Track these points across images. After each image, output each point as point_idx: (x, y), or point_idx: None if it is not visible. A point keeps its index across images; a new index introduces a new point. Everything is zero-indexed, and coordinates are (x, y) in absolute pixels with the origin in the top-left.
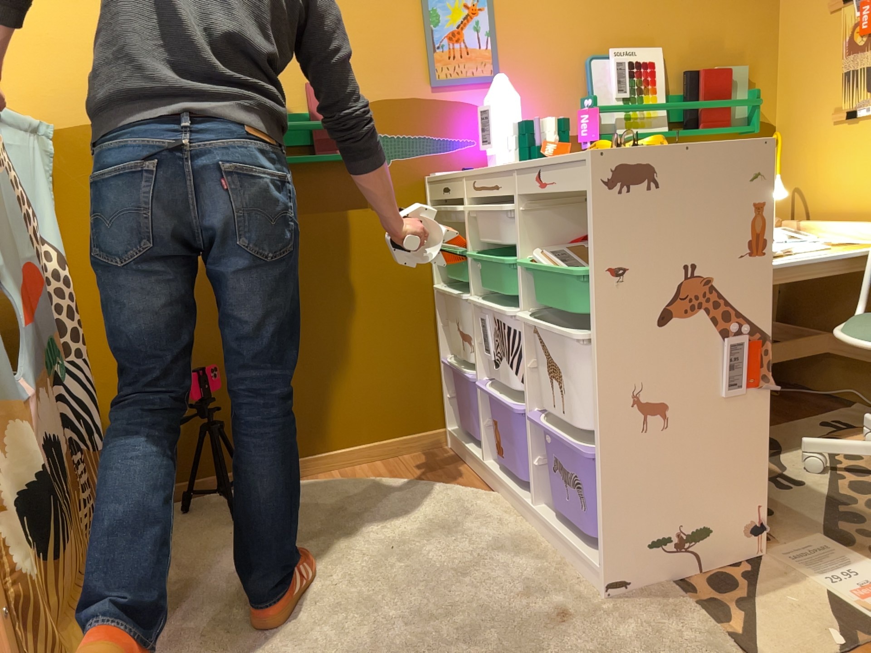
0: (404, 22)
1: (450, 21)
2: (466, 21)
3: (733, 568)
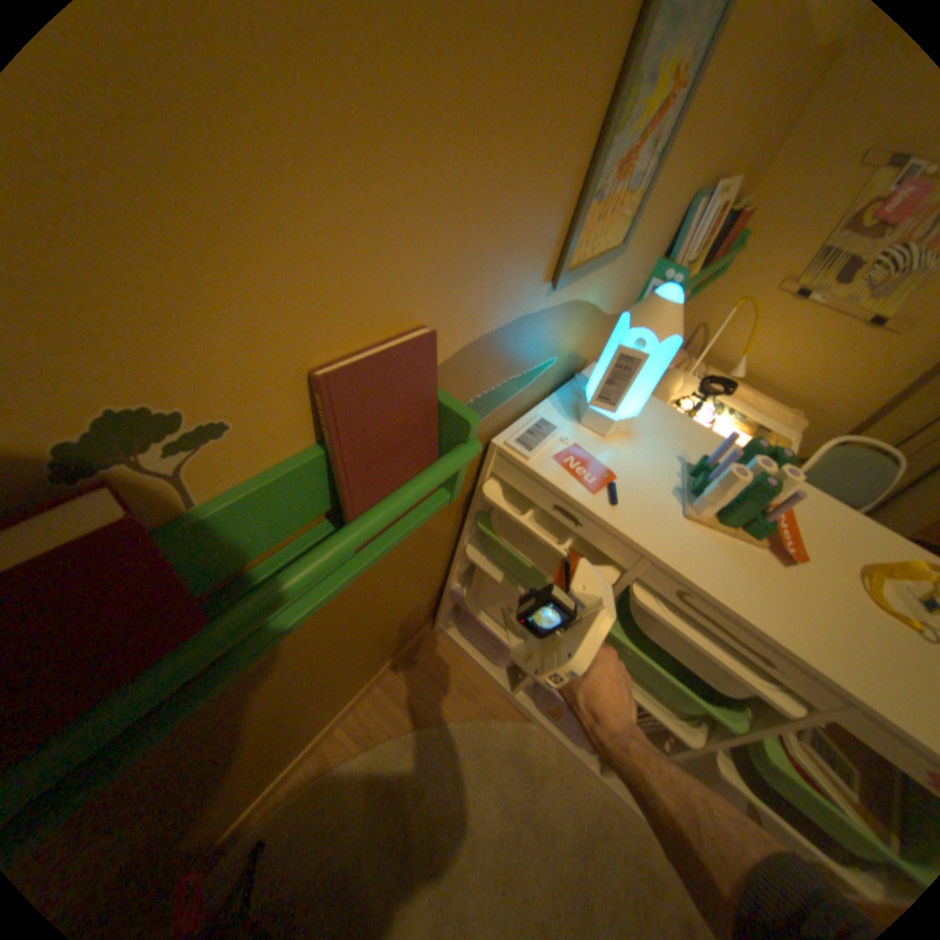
0: (584, 102)
1: (647, 111)
2: (661, 112)
3: None
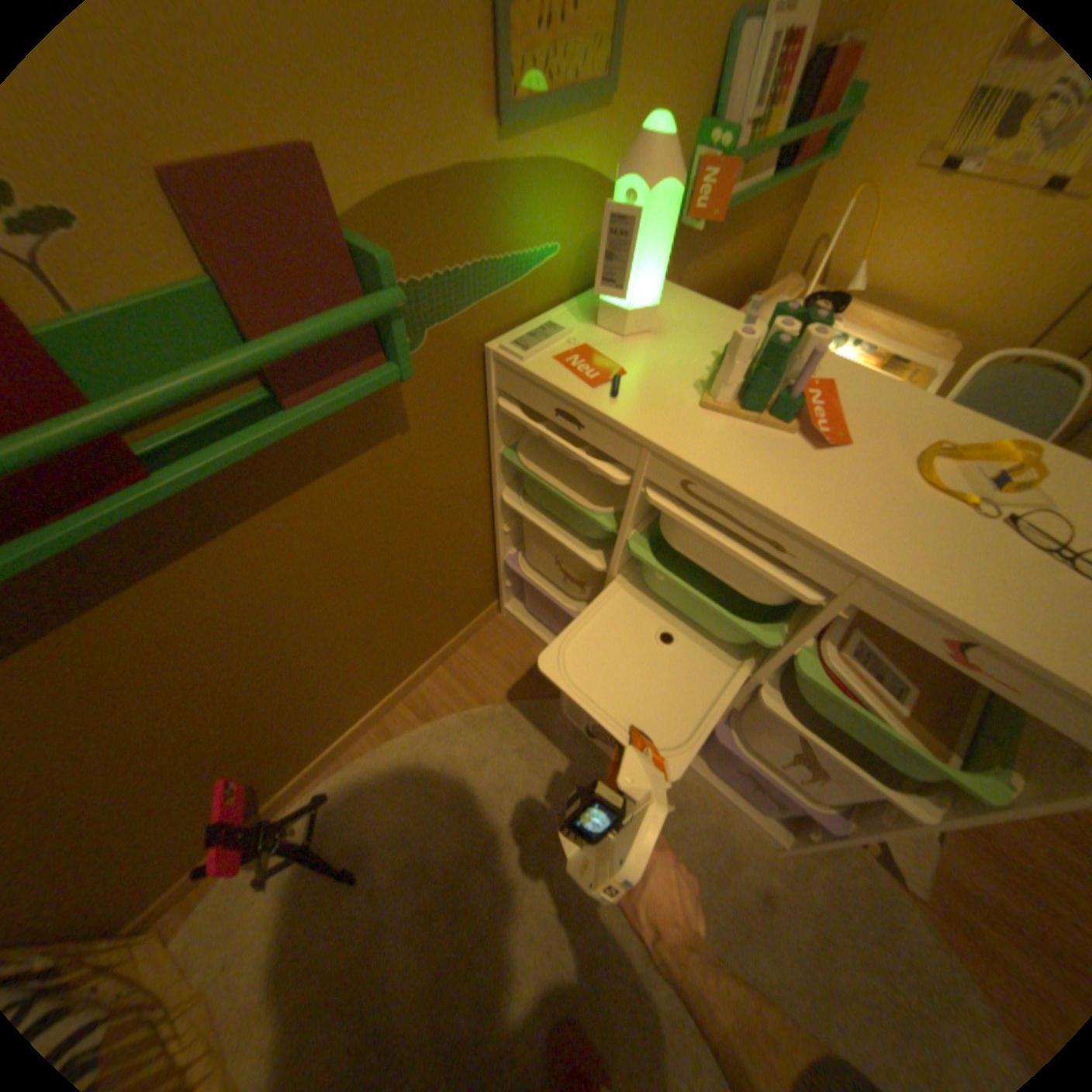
0: None
1: None
2: None
3: None
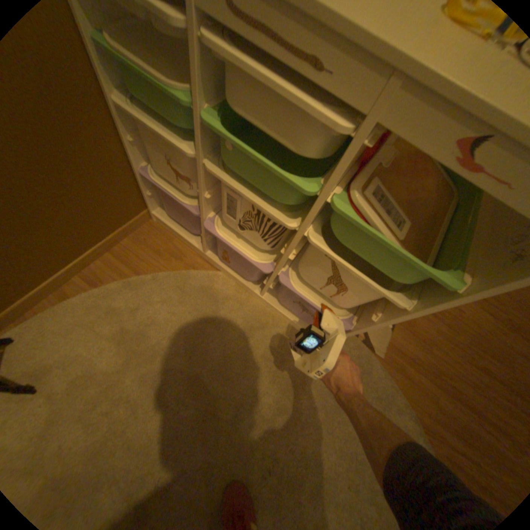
0: None
1: None
2: None
3: None
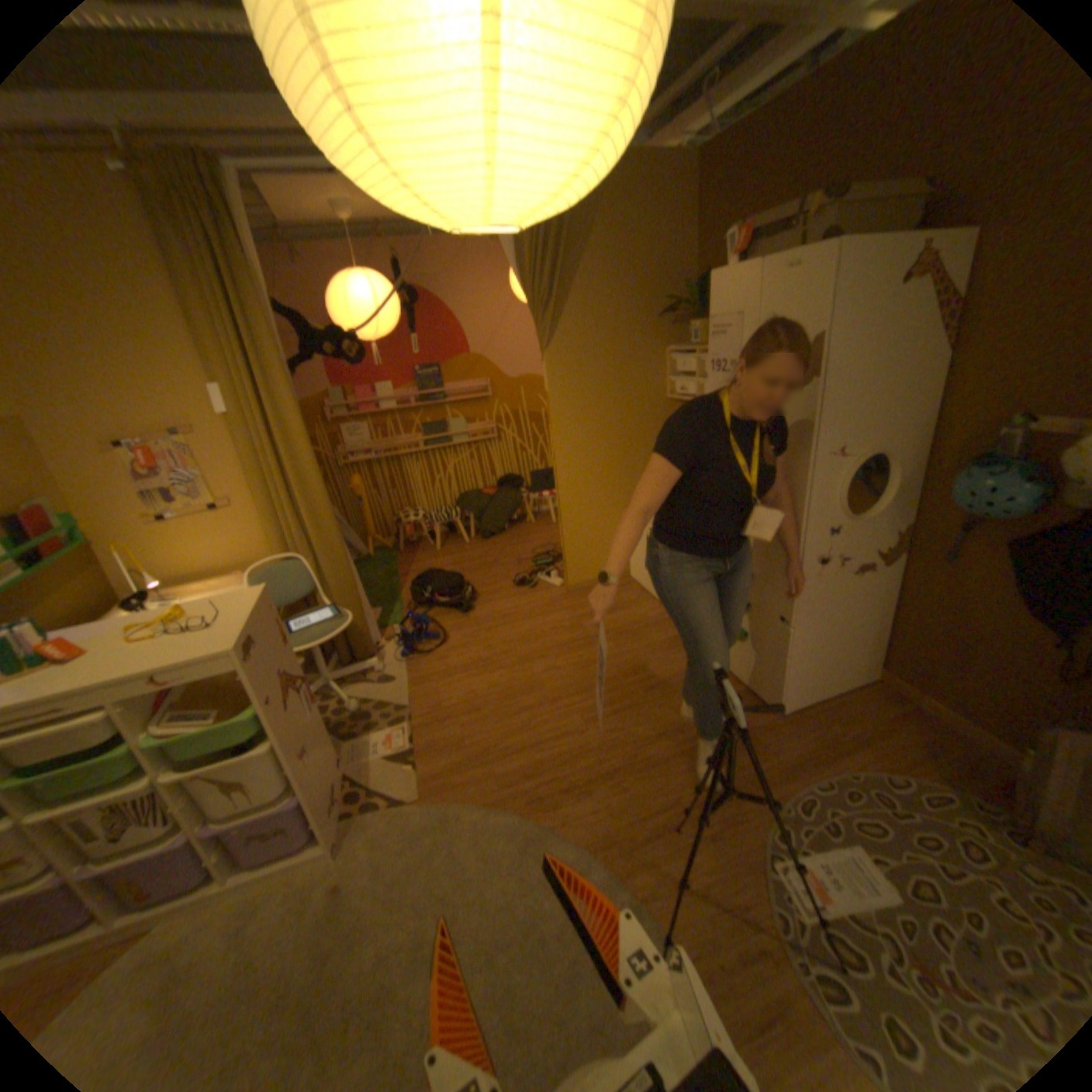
0: None
1: None
2: None
3: (341, 790)
